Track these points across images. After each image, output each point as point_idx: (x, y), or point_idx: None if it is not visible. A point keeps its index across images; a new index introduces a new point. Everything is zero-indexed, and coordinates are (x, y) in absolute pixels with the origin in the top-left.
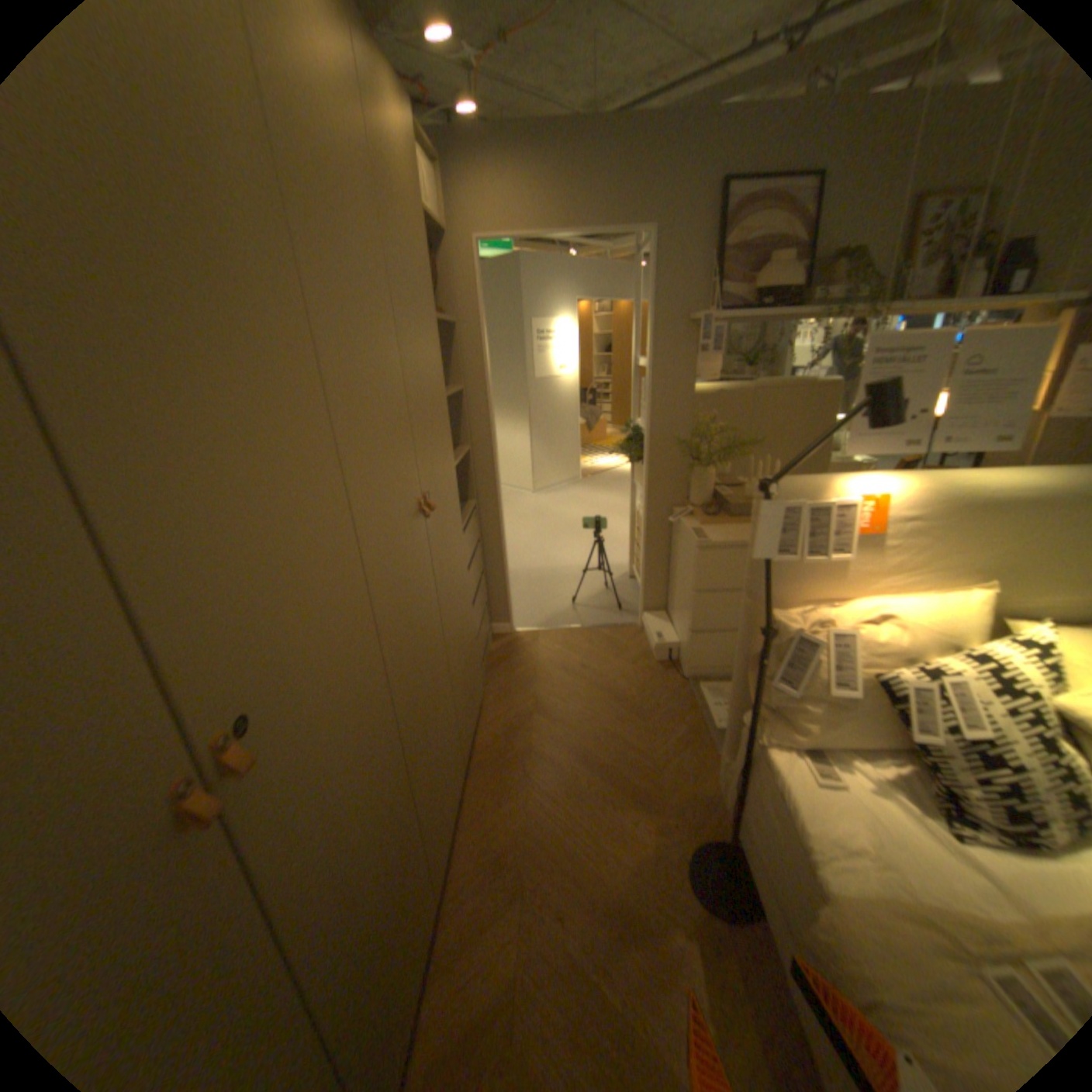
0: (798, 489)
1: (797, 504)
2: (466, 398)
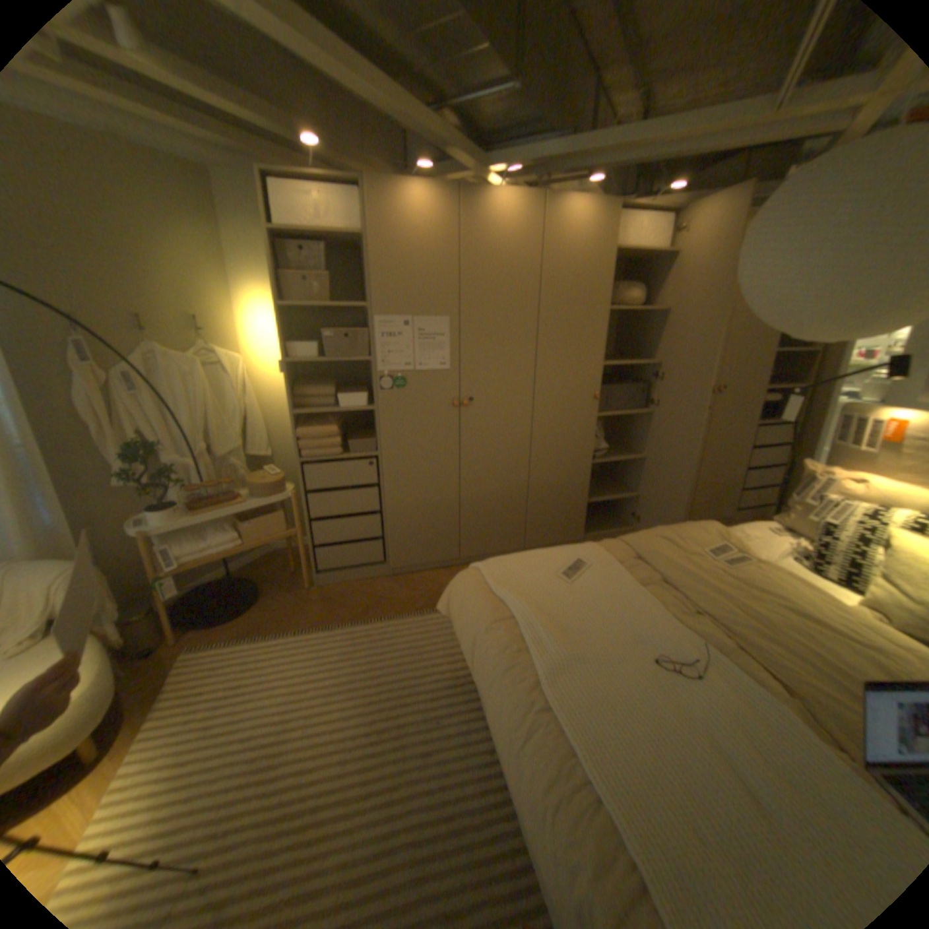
0: (859, 409)
1: (852, 416)
2: (819, 356)
